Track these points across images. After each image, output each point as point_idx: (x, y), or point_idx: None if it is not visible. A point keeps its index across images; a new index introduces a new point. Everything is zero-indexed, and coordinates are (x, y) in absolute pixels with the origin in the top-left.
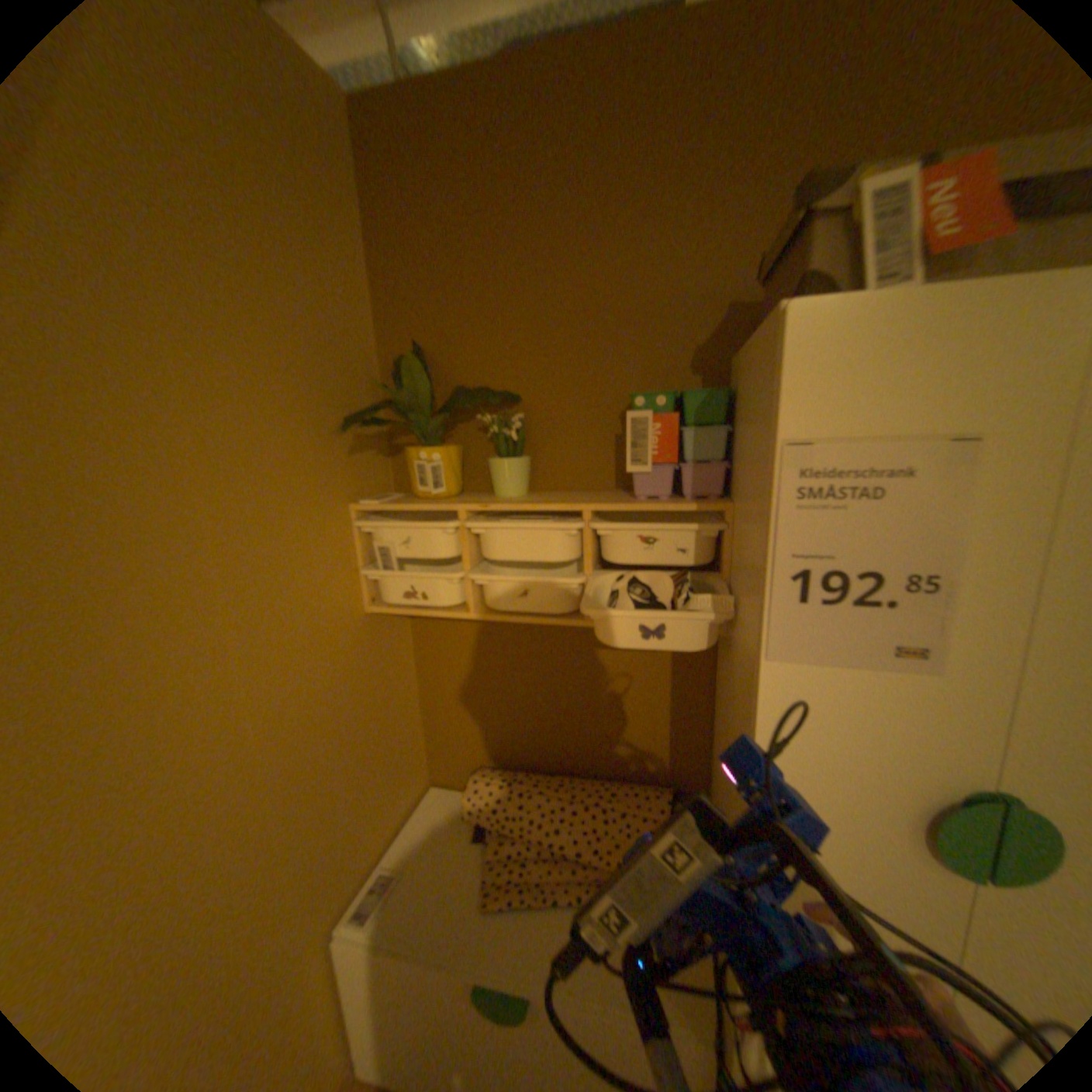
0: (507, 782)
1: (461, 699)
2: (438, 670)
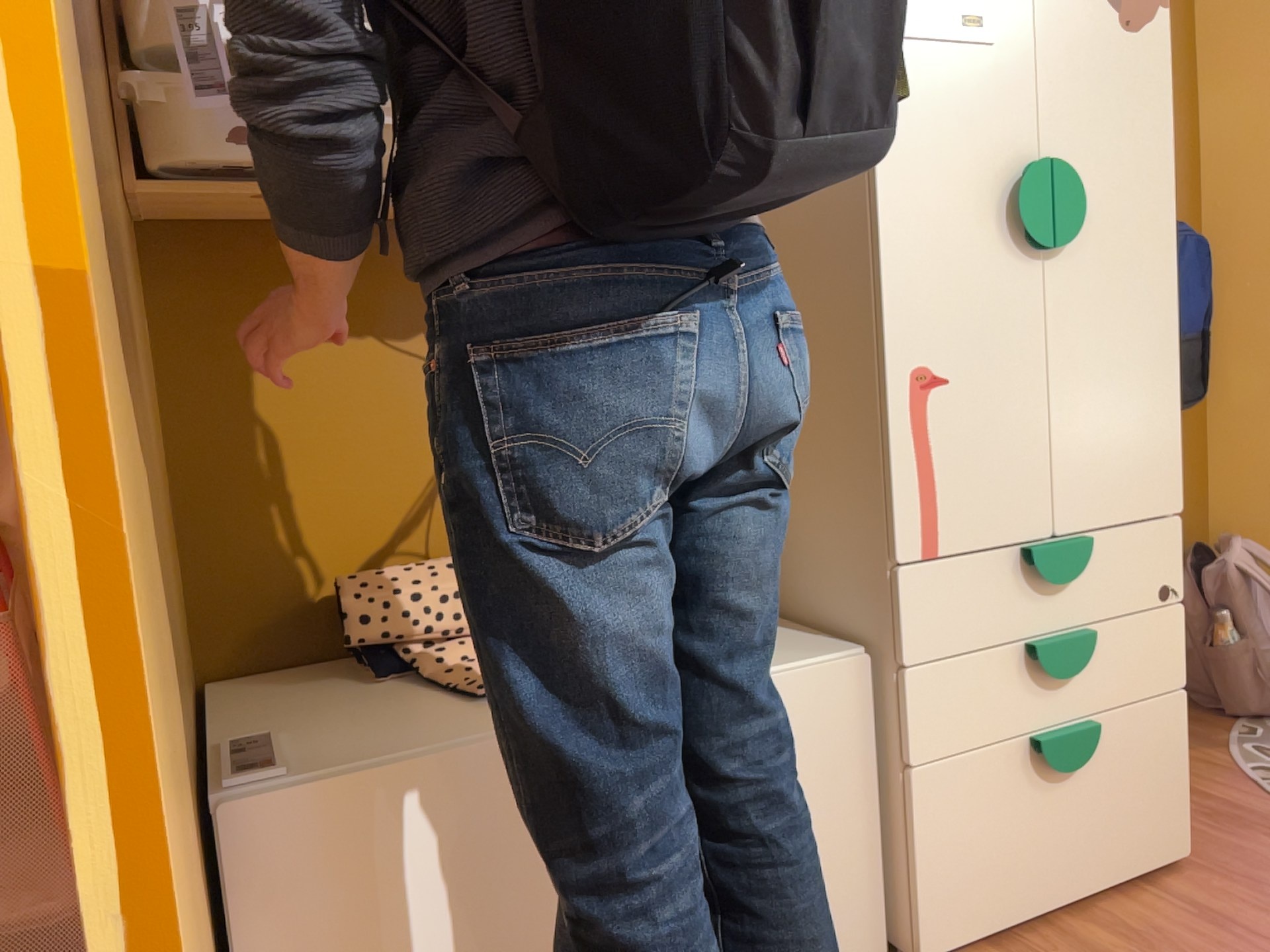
0: (410, 565)
1: (269, 457)
2: (213, 399)
